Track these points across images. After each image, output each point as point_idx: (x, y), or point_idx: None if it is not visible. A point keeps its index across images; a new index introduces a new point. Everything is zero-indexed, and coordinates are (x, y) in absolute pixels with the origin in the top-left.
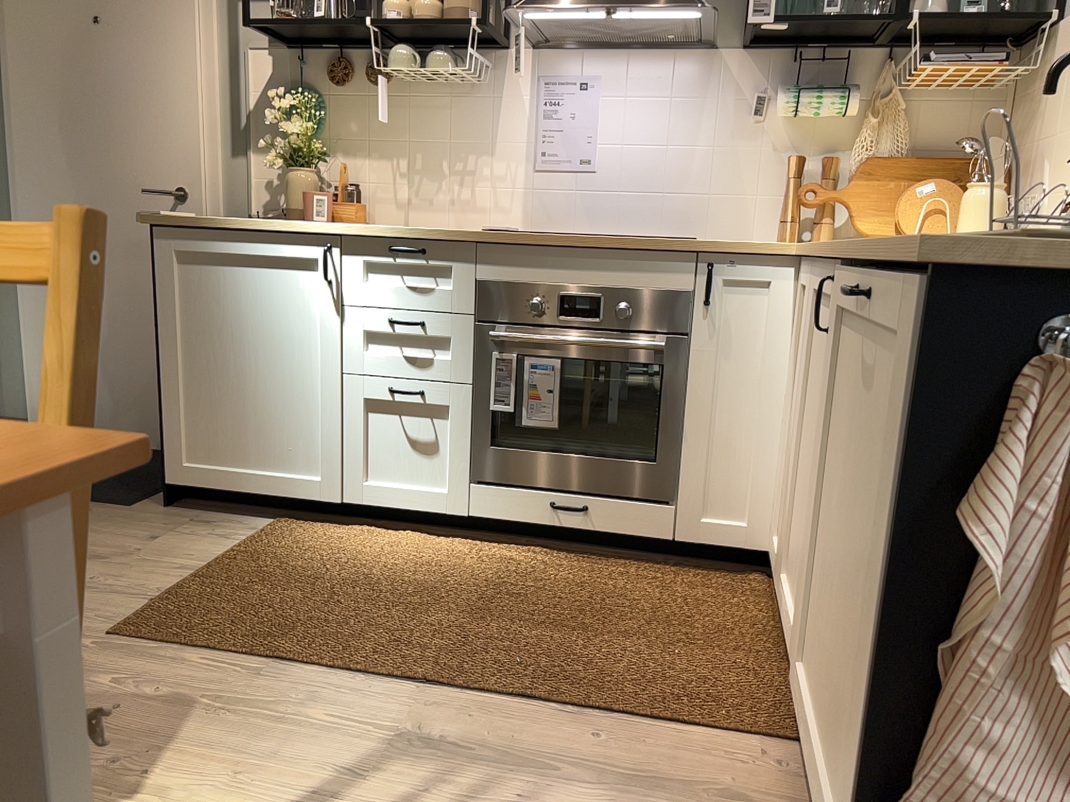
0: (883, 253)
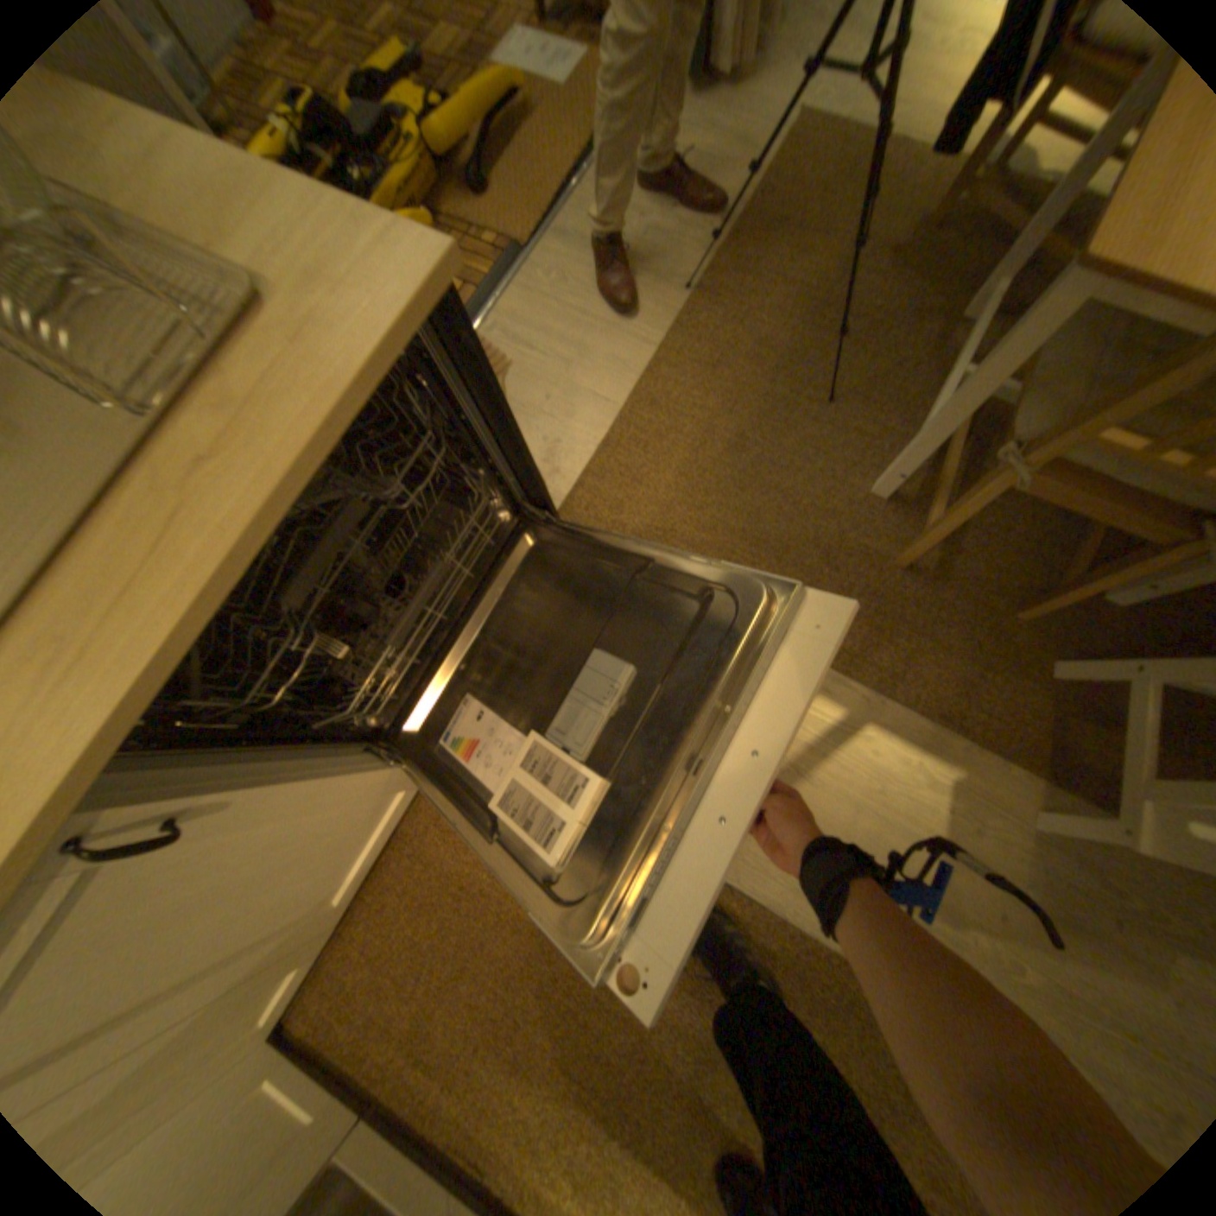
0: (317, 423)
